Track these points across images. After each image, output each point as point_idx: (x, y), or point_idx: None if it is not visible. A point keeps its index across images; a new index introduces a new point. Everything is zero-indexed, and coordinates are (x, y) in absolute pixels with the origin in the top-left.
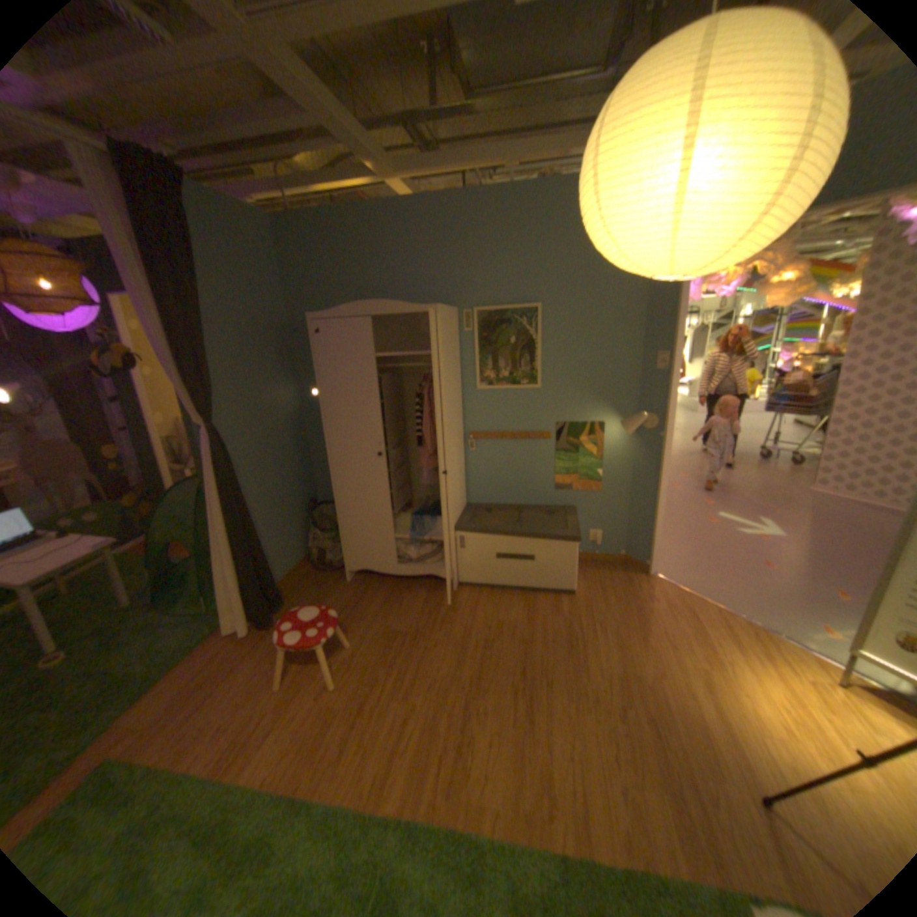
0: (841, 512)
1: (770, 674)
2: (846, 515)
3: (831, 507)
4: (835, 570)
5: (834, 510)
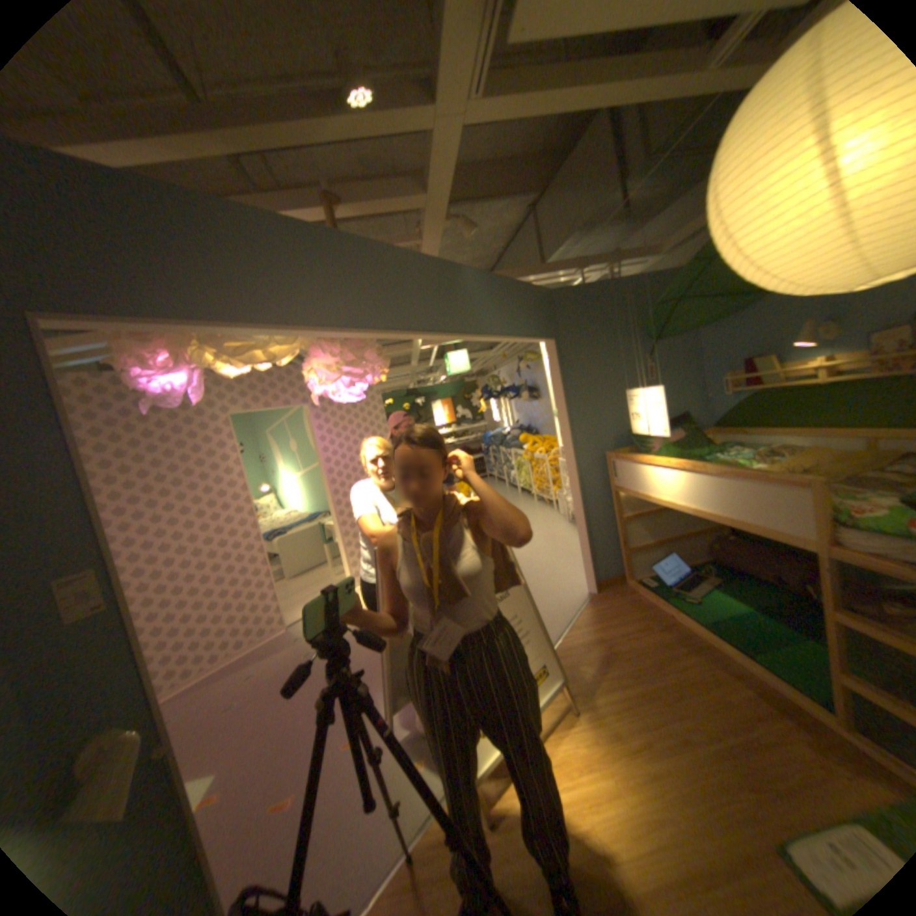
0: (188, 714)
1: (502, 840)
2: (198, 712)
3: (172, 720)
4: (304, 742)
5: (180, 719)
